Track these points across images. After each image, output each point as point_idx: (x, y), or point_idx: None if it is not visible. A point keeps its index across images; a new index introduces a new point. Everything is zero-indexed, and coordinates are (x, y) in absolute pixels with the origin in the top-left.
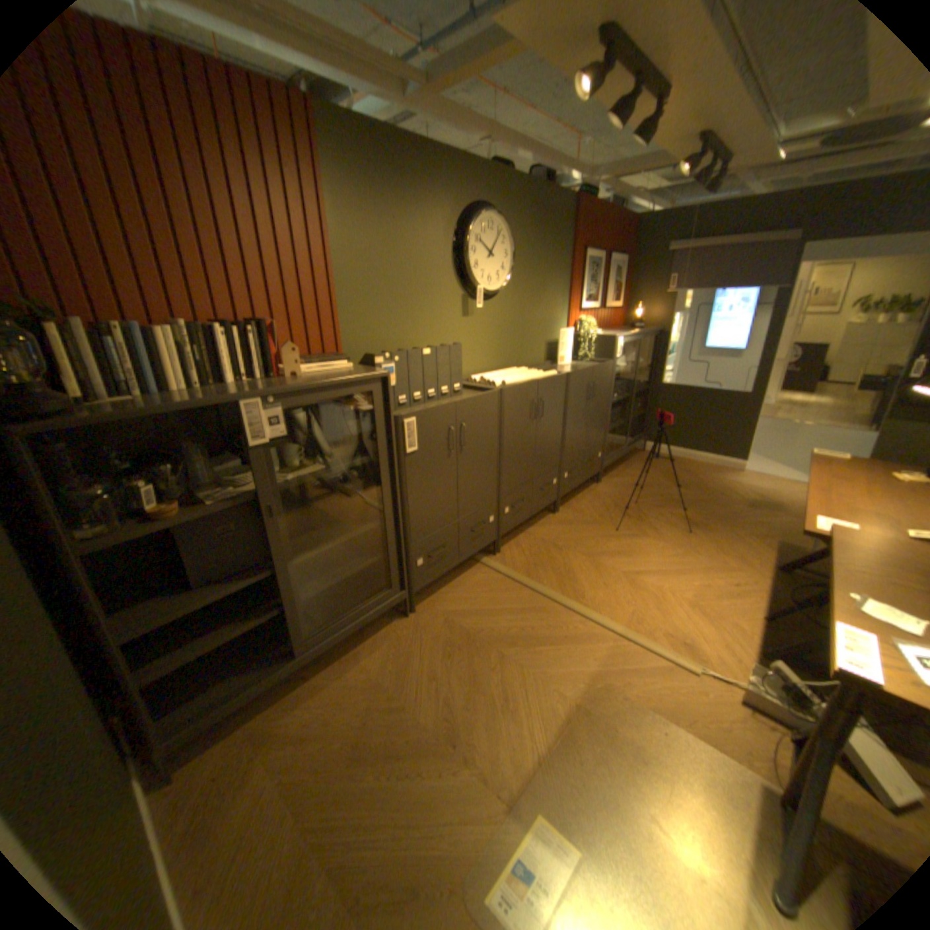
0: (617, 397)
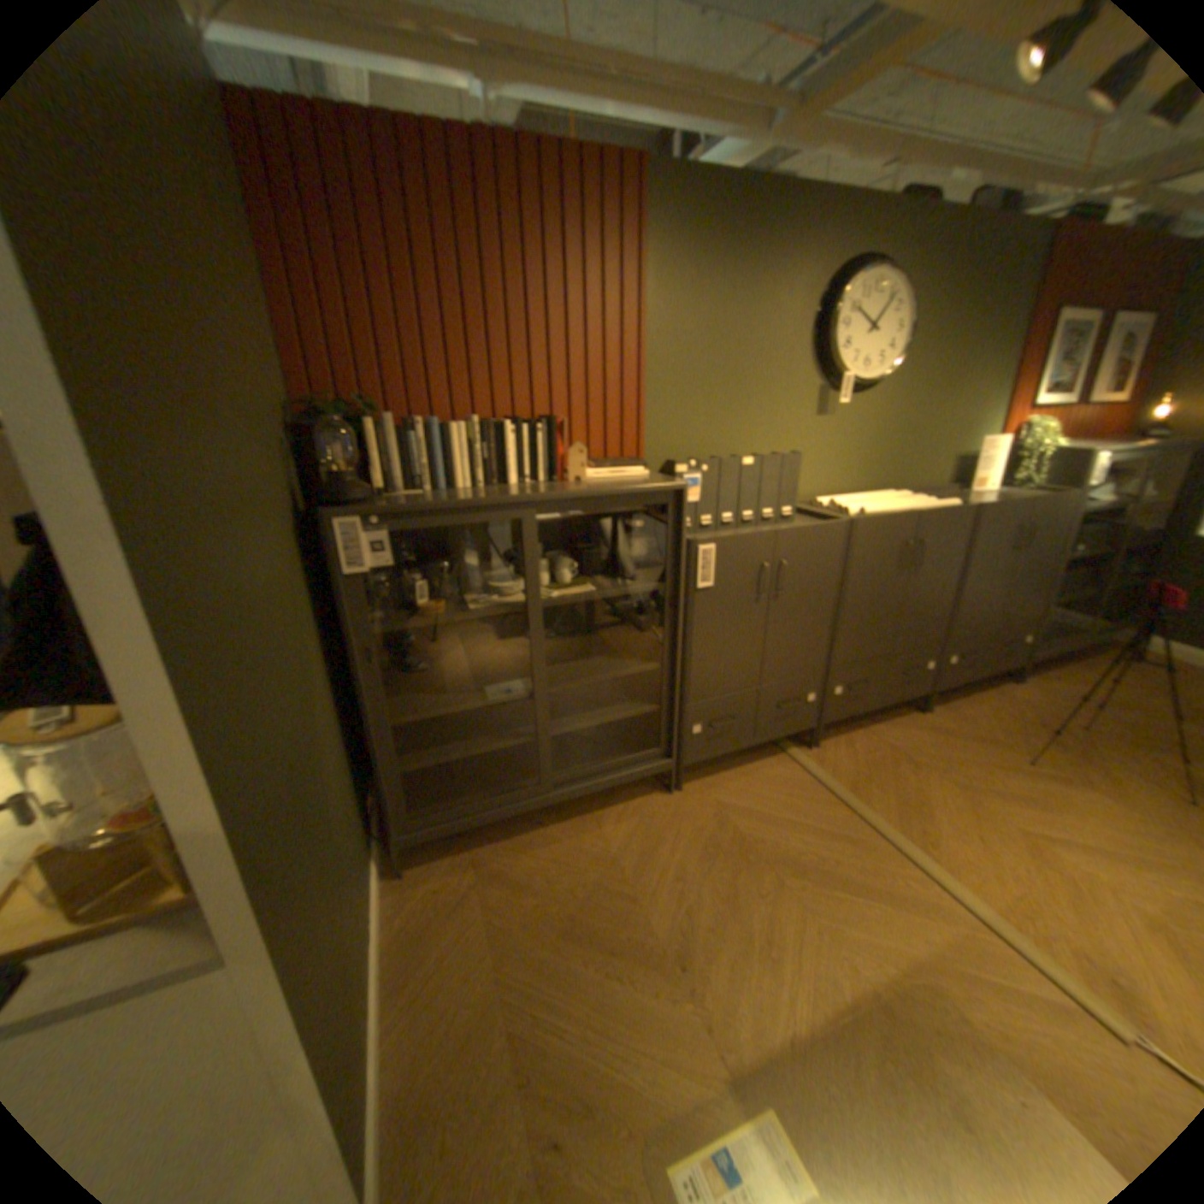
0: (1085, 551)
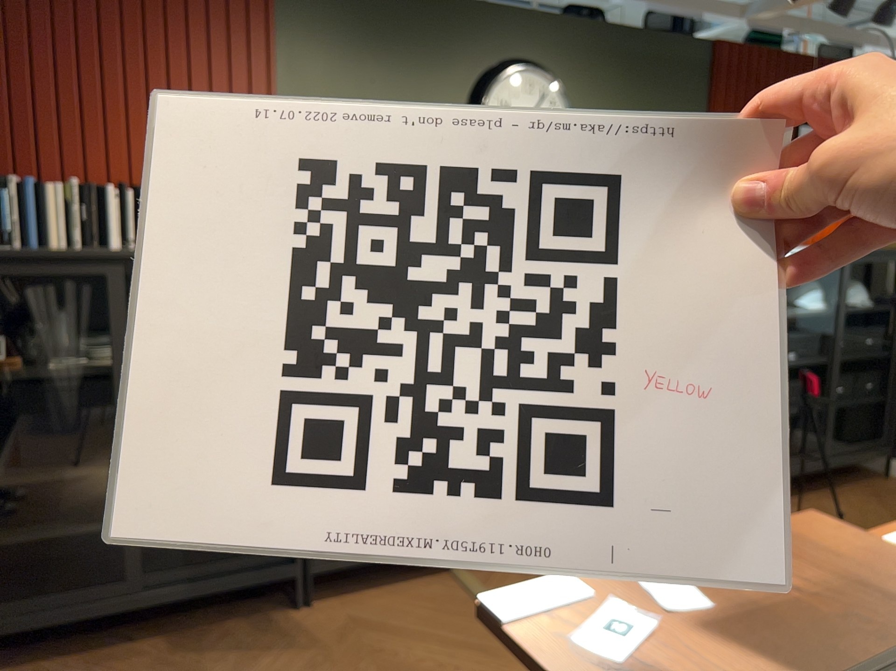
0: (799, 360)
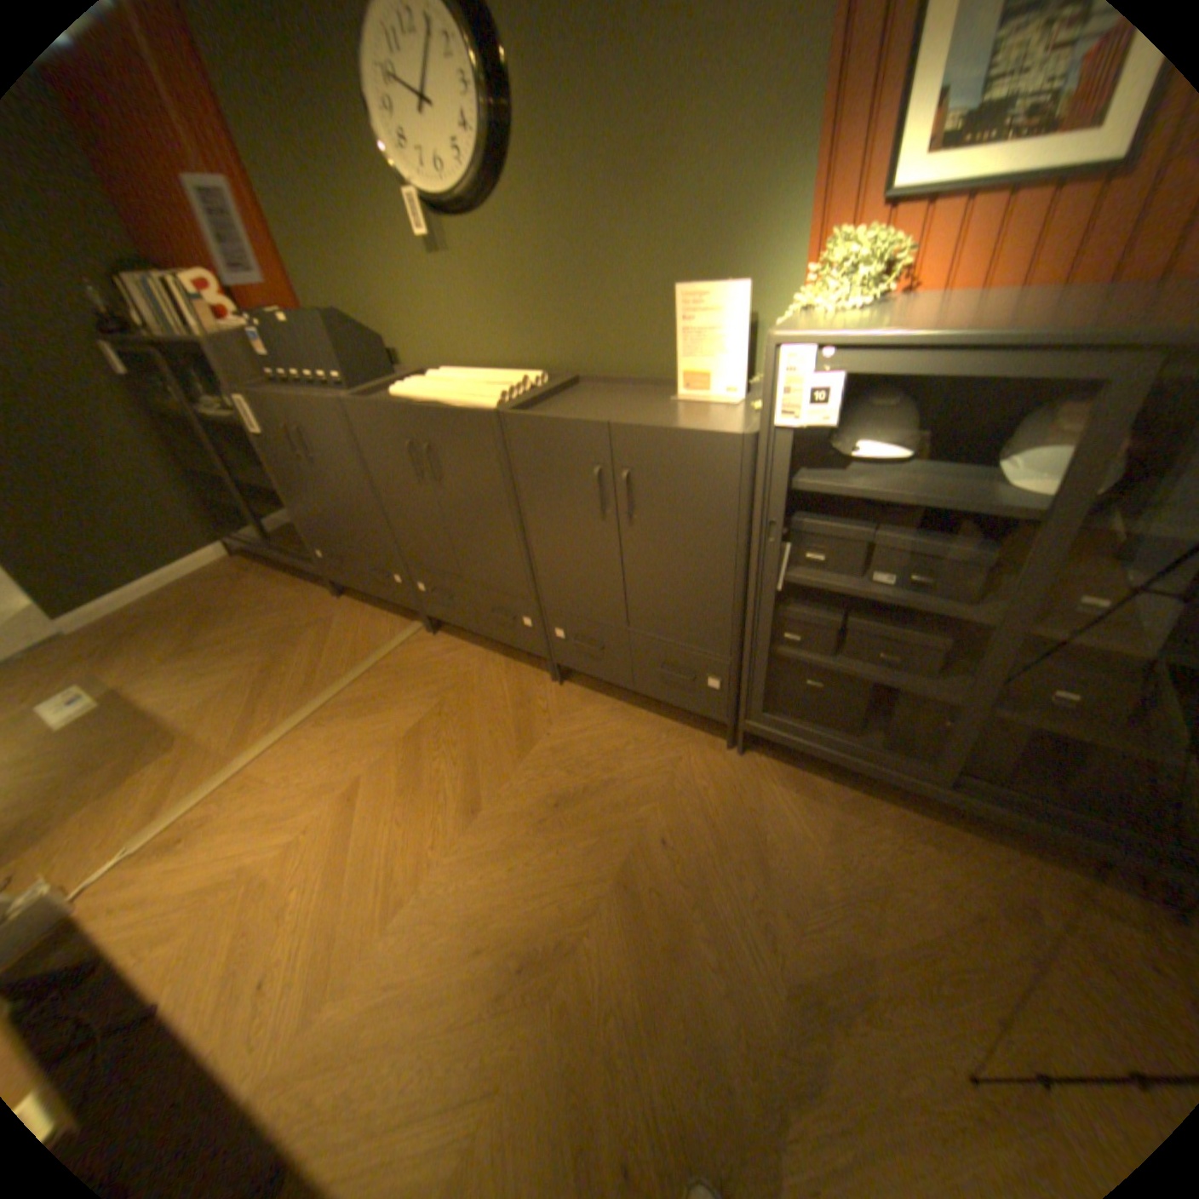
0: (899, 590)
